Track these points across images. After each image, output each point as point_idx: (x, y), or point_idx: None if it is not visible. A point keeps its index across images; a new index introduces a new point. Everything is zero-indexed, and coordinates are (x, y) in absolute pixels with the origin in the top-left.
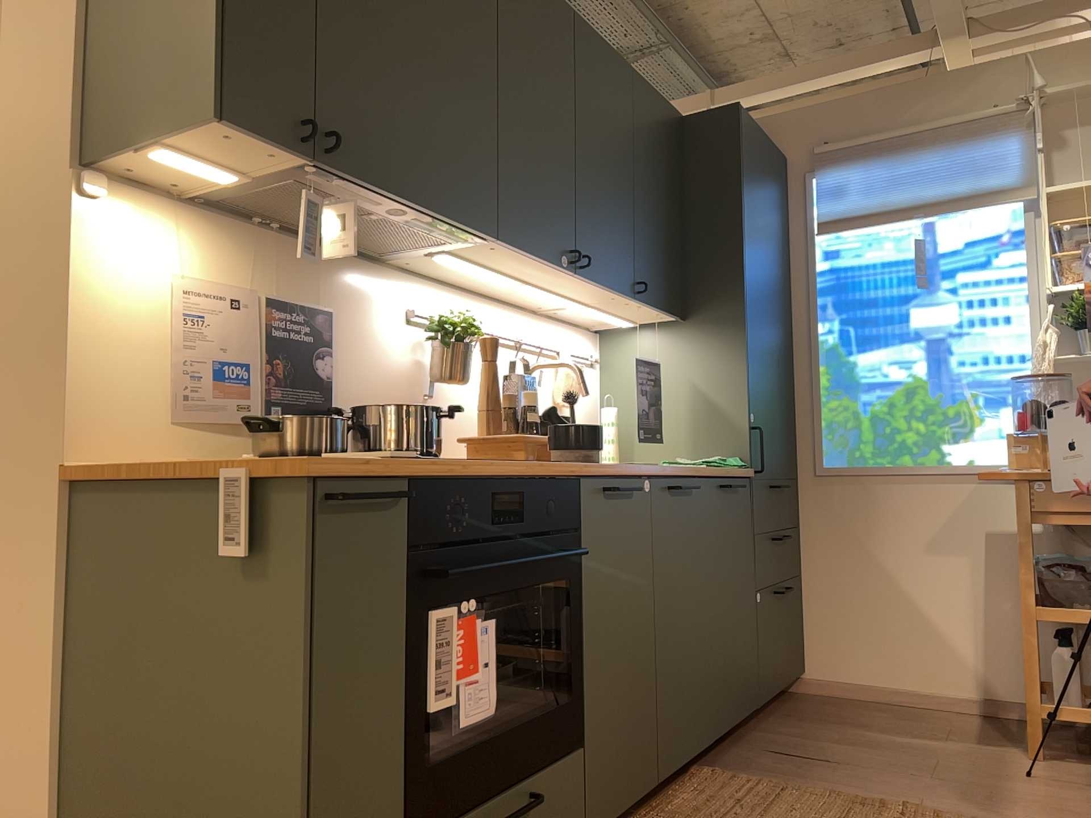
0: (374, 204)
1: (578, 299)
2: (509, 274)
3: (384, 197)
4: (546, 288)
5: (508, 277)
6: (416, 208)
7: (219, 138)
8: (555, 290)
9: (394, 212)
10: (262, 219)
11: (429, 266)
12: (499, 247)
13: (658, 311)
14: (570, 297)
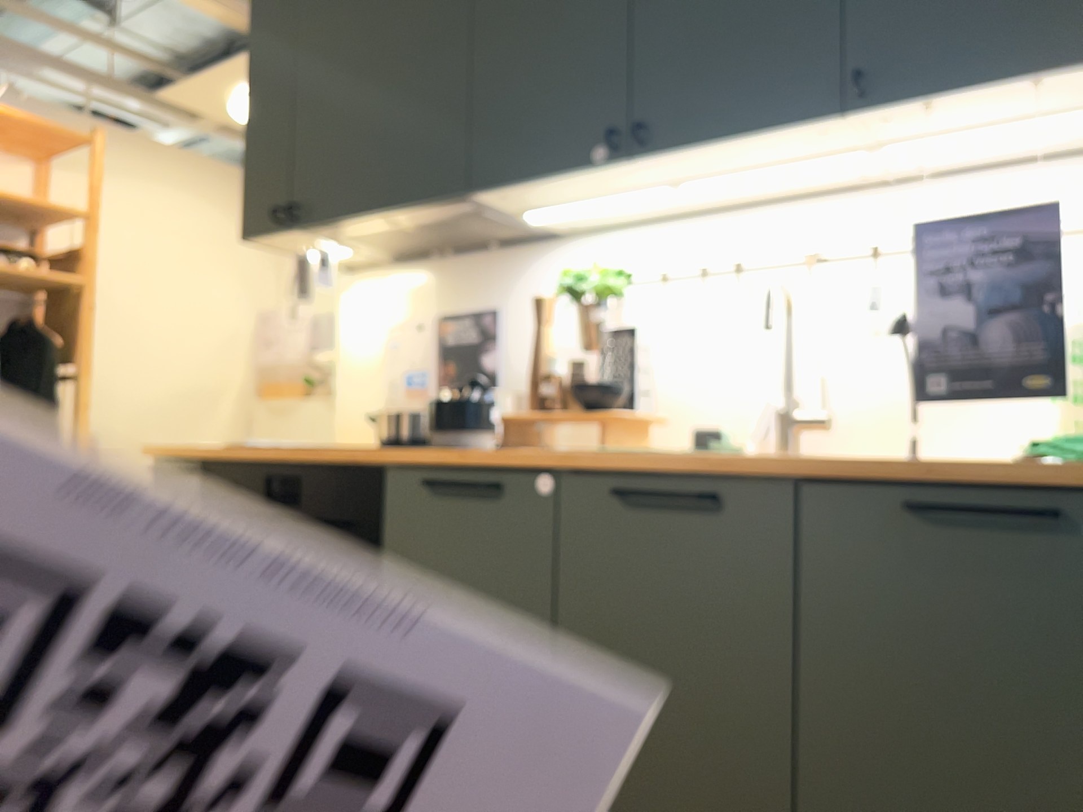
0: (378, 225)
1: (821, 158)
2: (628, 193)
3: (356, 222)
4: (718, 177)
5: (636, 196)
6: (381, 215)
7: (273, 244)
8: (742, 172)
9: (396, 221)
10: (433, 252)
11: (600, 218)
12: (507, 193)
13: (1019, 86)
14: (794, 163)
